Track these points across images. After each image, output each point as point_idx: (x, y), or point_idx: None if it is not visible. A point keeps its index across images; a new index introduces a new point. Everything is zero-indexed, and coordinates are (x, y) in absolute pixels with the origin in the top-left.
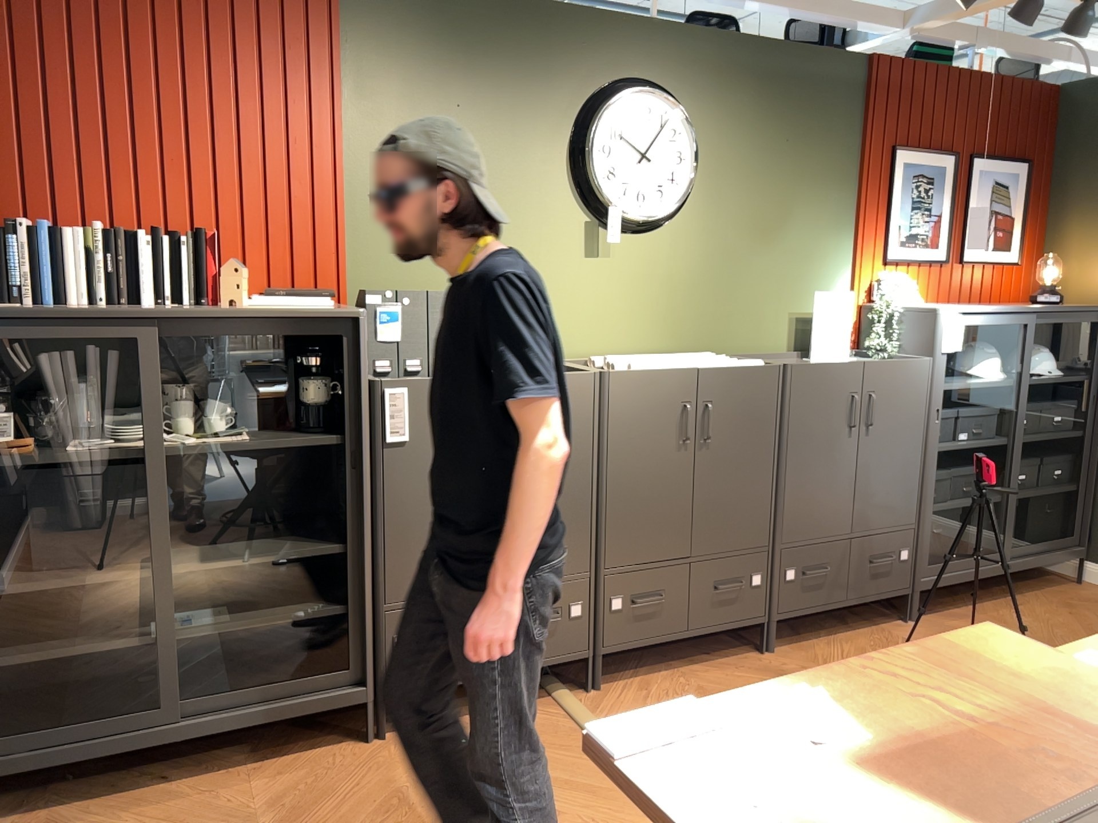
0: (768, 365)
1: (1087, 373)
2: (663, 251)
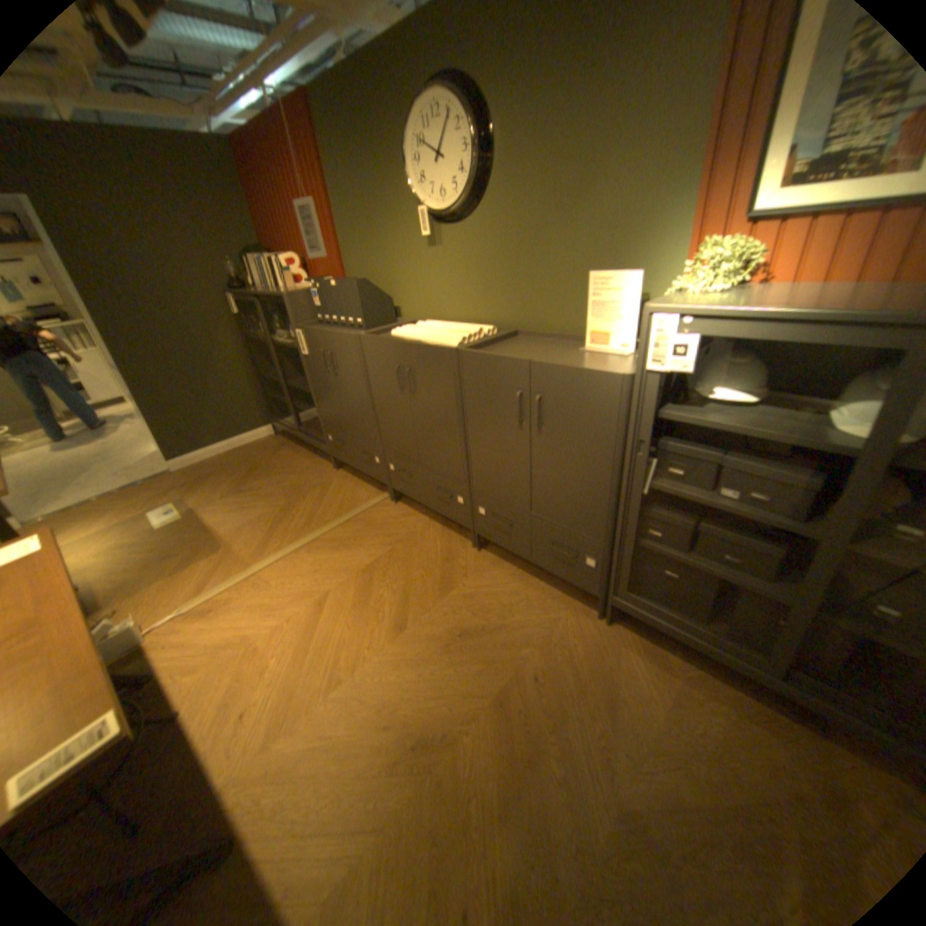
0: (449, 347)
1: None
2: (474, 236)
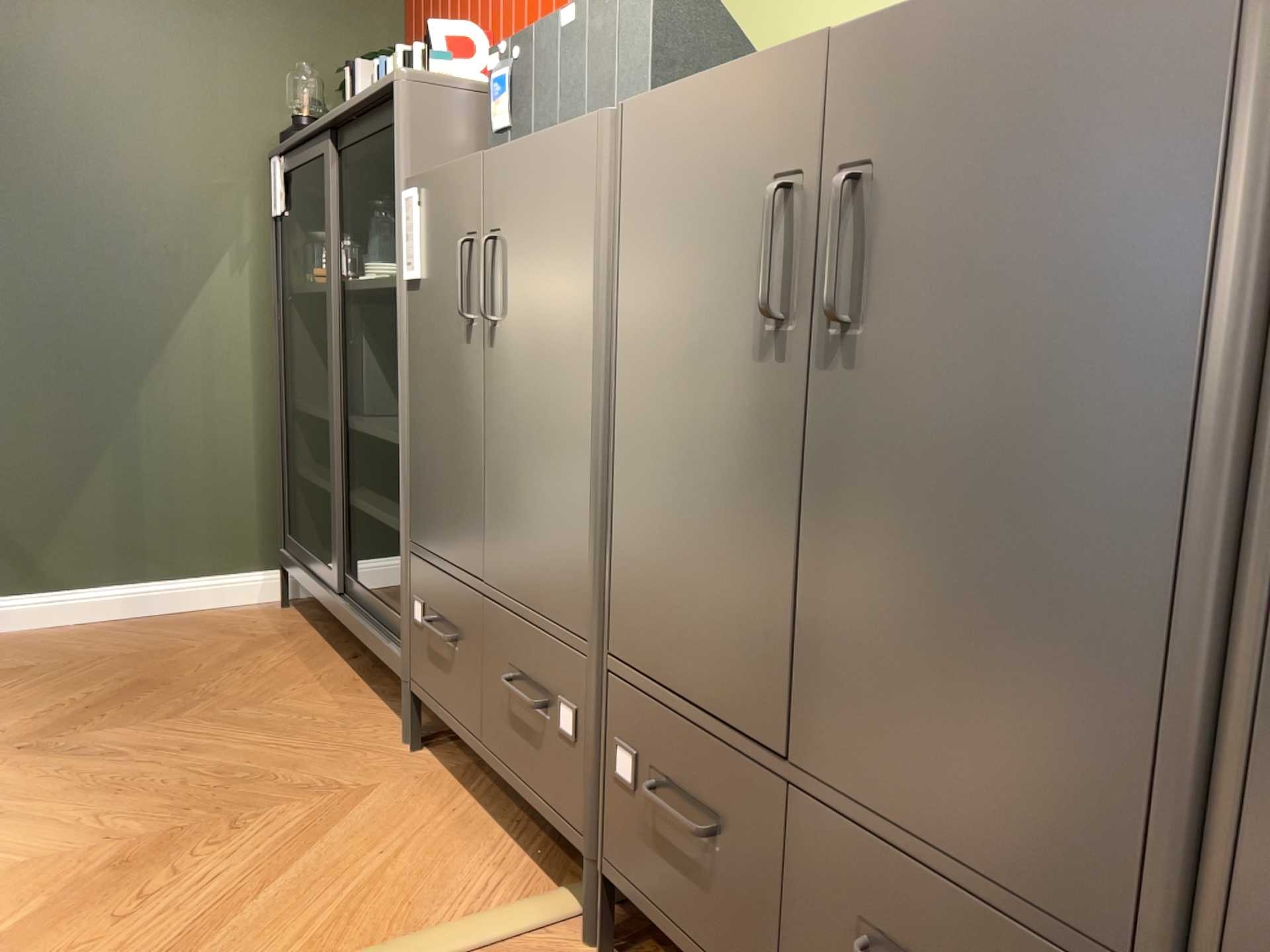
0: None
1: None
2: None
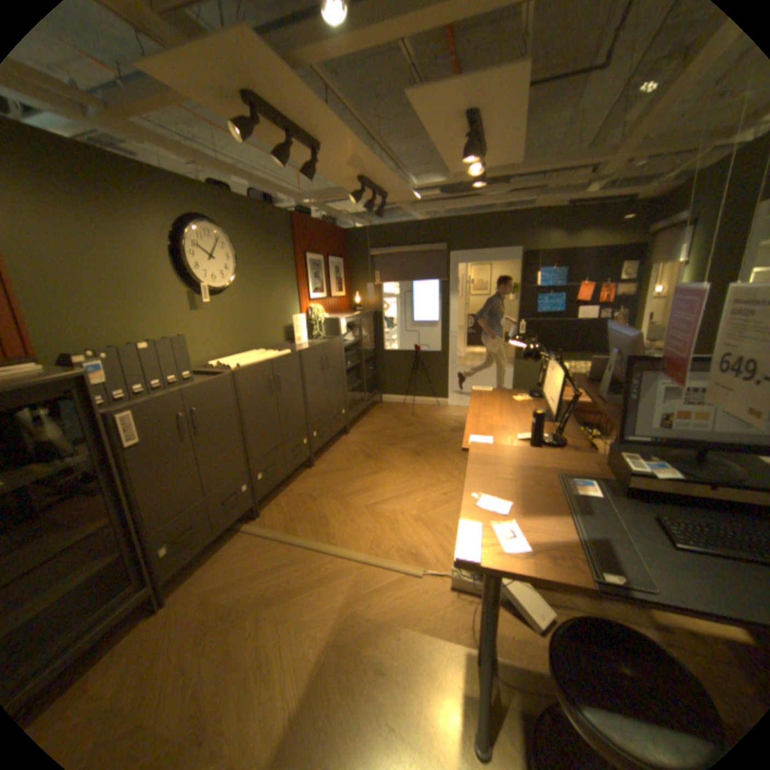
0: (294, 352)
1: (373, 333)
2: (228, 304)
